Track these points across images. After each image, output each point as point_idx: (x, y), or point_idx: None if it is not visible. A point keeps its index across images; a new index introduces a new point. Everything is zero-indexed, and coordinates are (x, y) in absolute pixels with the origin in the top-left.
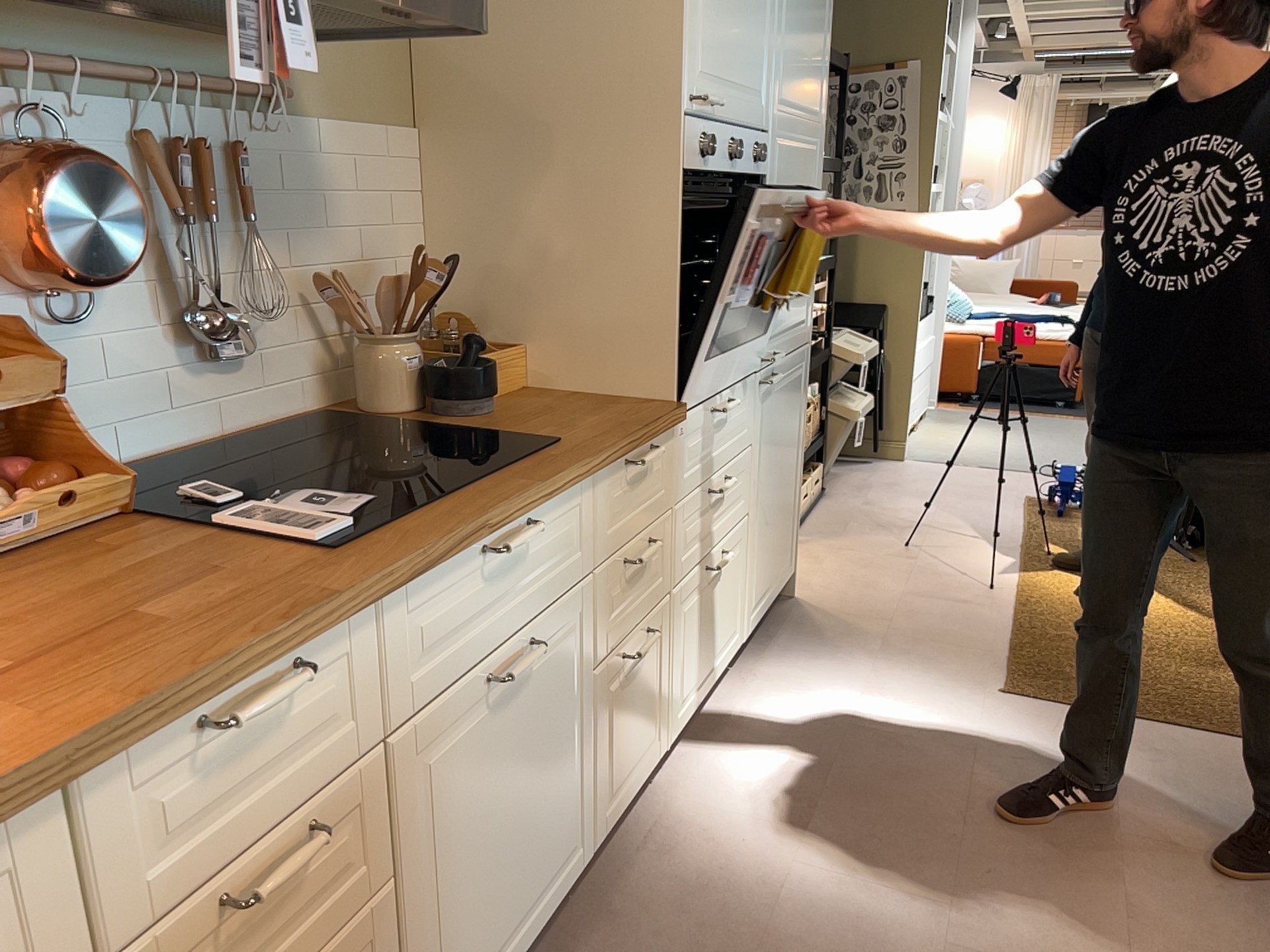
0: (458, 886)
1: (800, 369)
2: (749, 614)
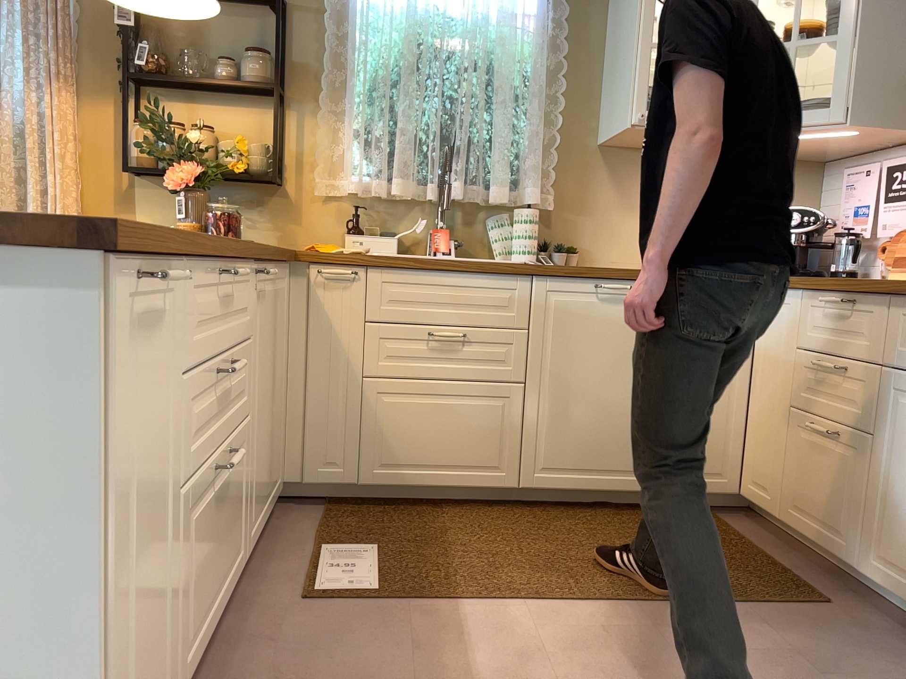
0: None
1: None
2: None
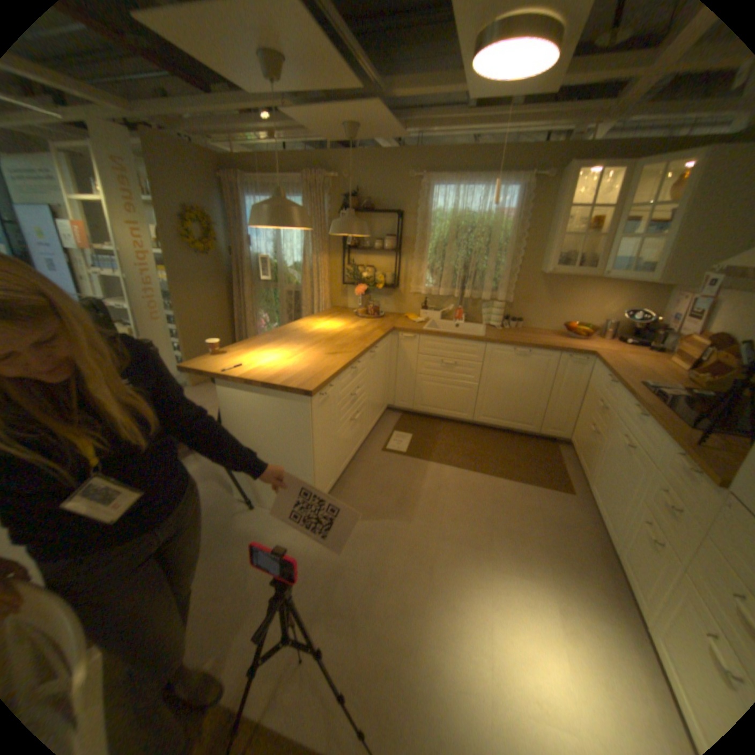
0: (607, 467)
1: None
2: None
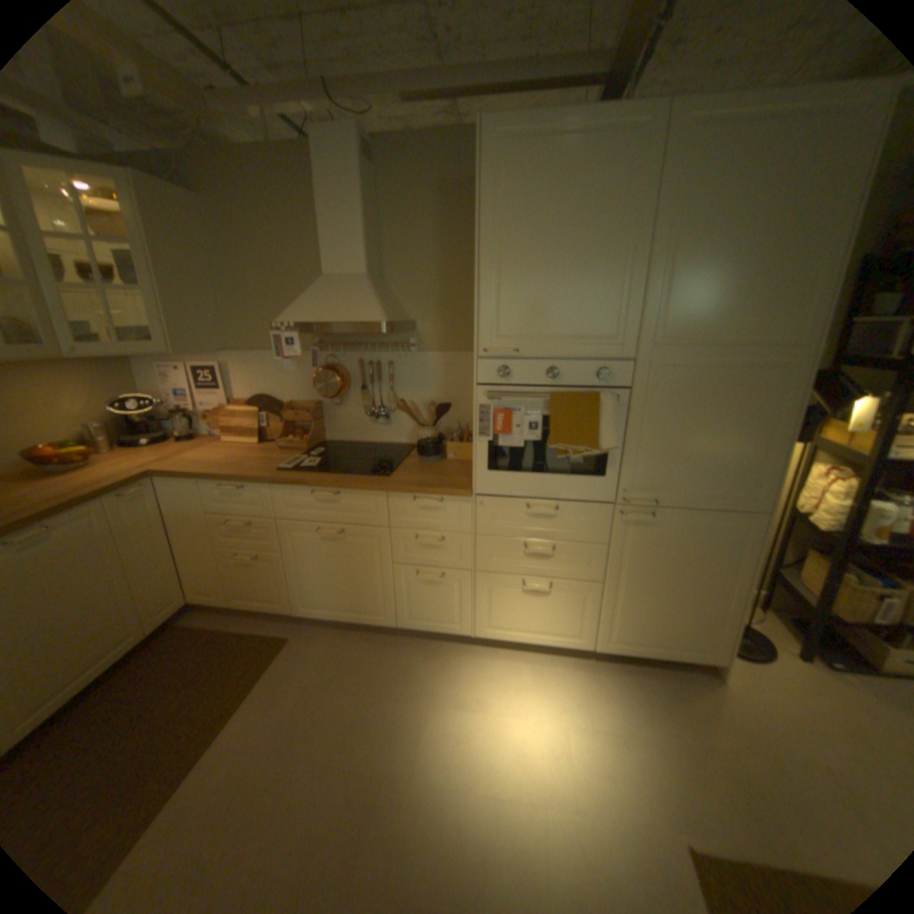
0: (309, 577)
1: (736, 528)
2: (604, 641)
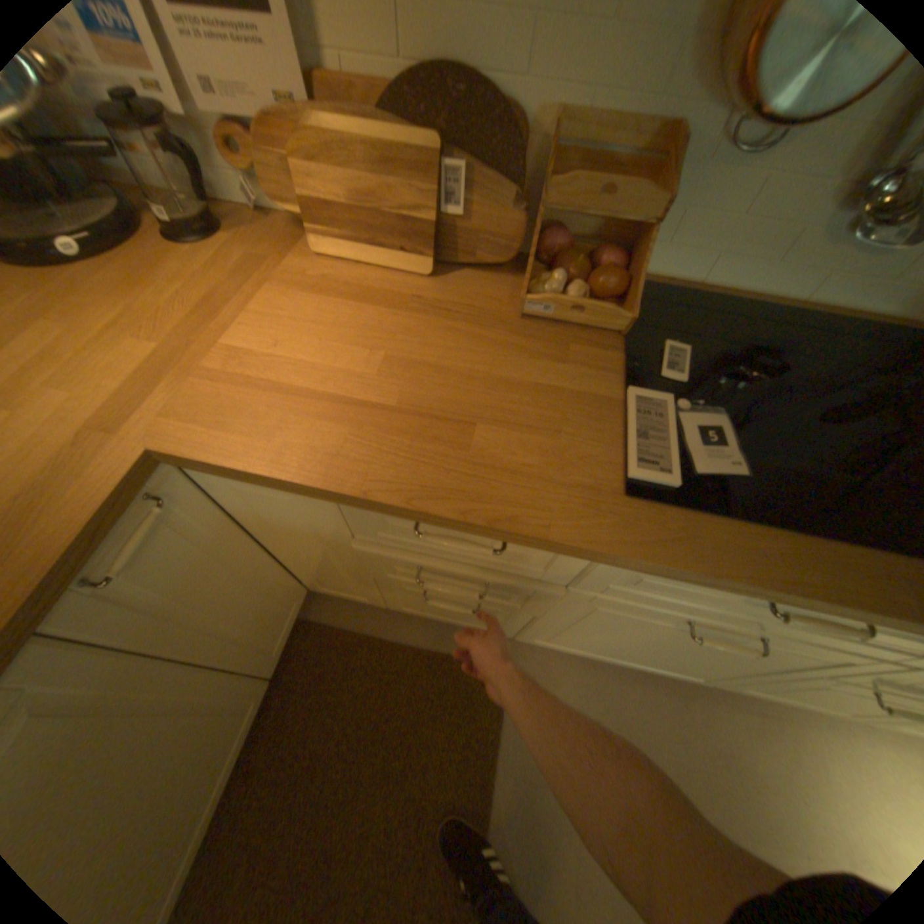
0: (591, 636)
1: None
2: None
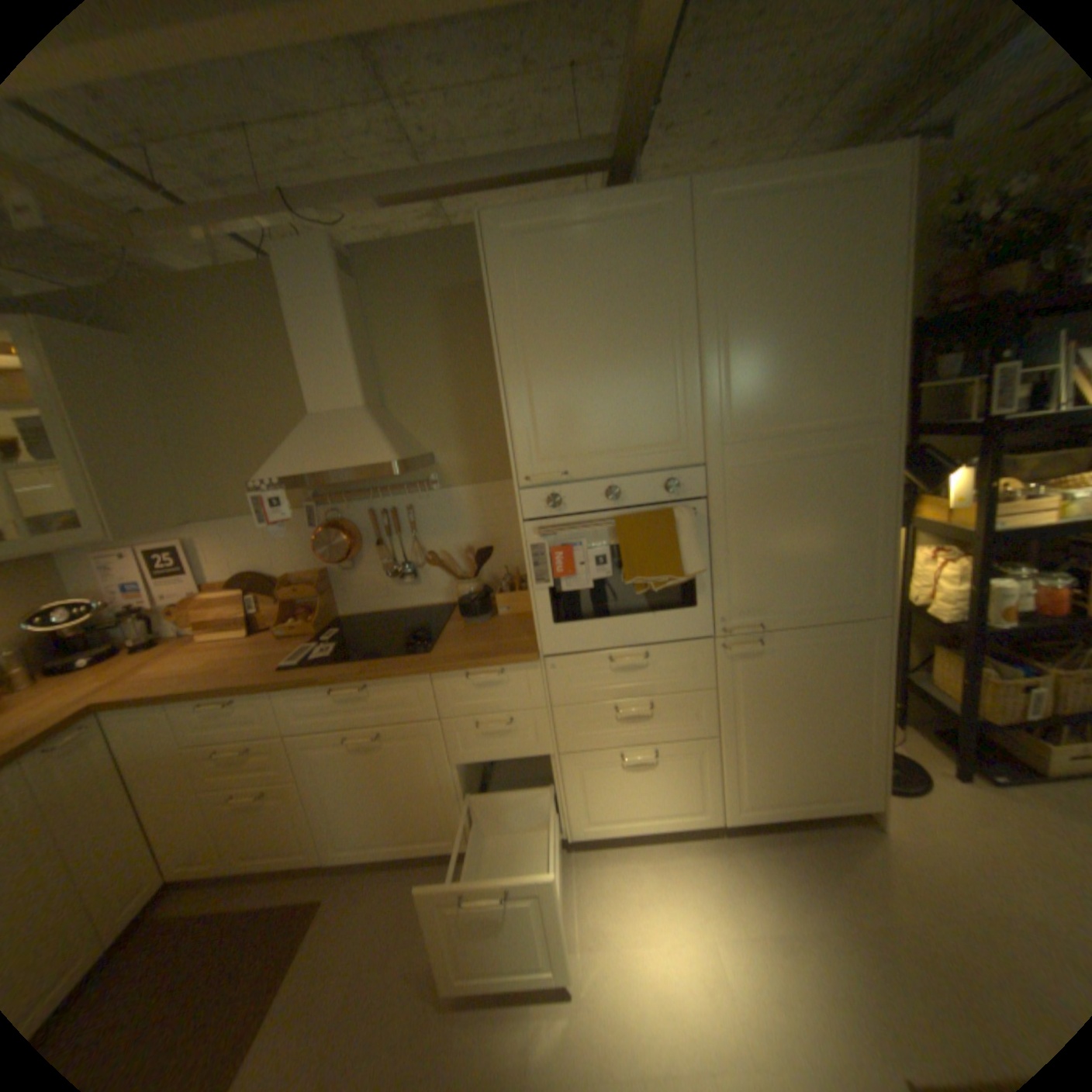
0: (340, 806)
1: (857, 640)
2: (734, 810)
